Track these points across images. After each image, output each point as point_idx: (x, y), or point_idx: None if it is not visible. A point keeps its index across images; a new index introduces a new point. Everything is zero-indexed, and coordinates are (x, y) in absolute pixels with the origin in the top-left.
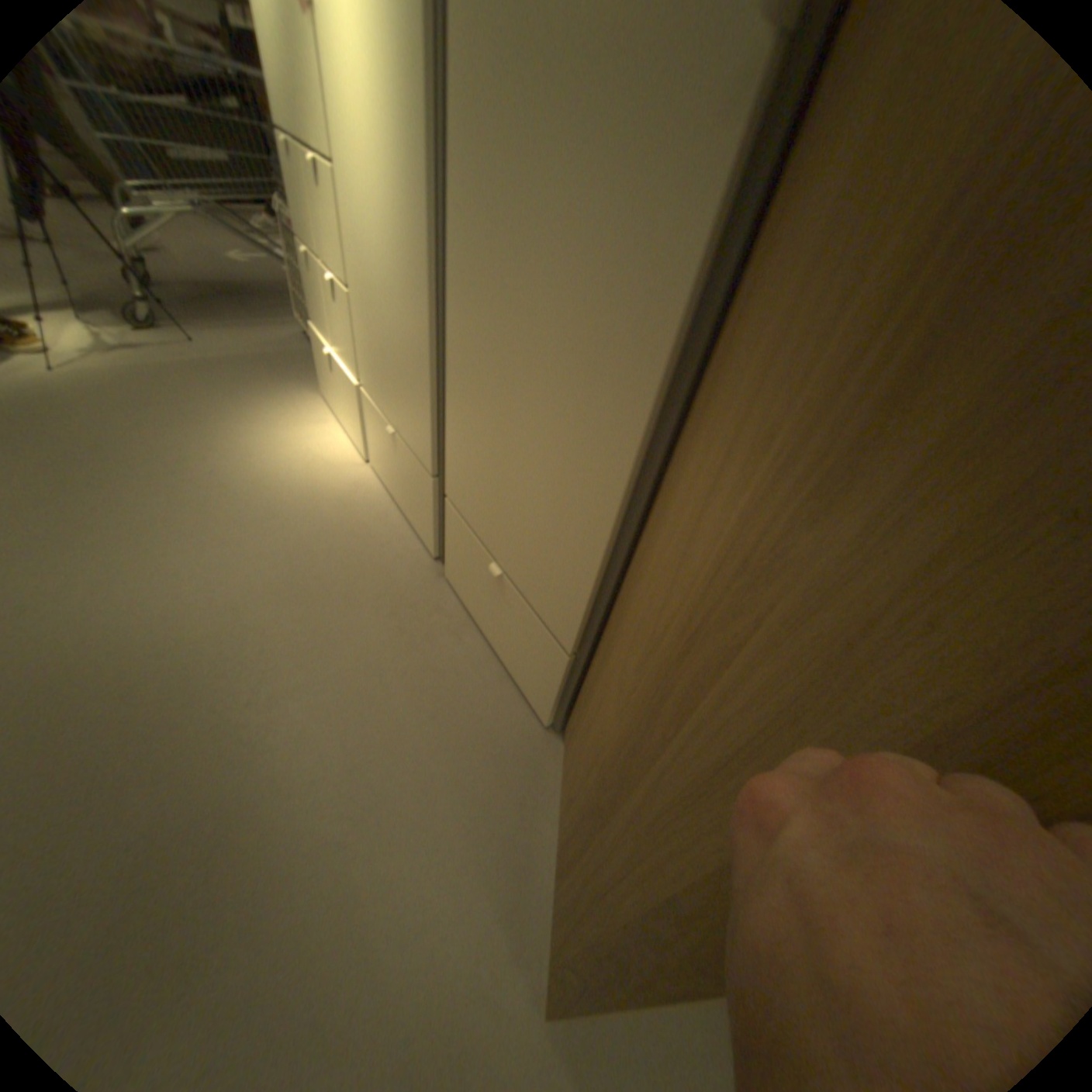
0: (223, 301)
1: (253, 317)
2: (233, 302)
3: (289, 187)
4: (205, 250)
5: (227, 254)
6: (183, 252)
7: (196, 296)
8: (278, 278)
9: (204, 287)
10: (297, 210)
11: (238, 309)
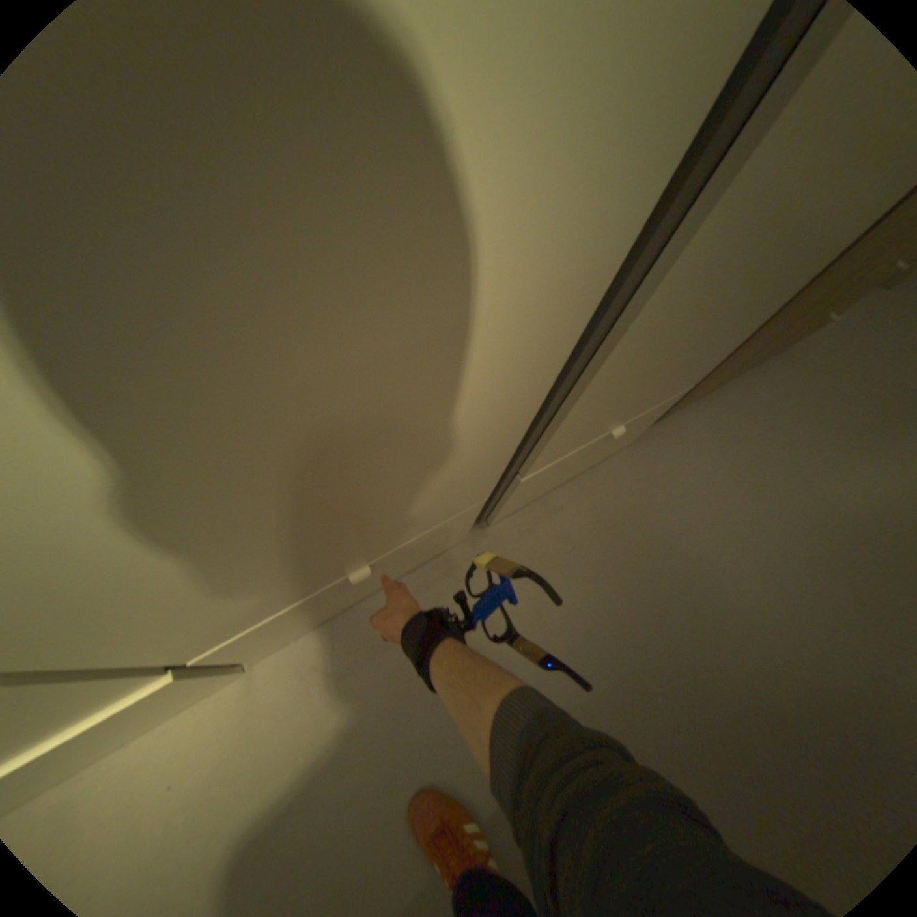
0: None
1: None
2: None
3: None
4: None
5: None
6: None
7: None
8: None
9: None
10: None
11: None
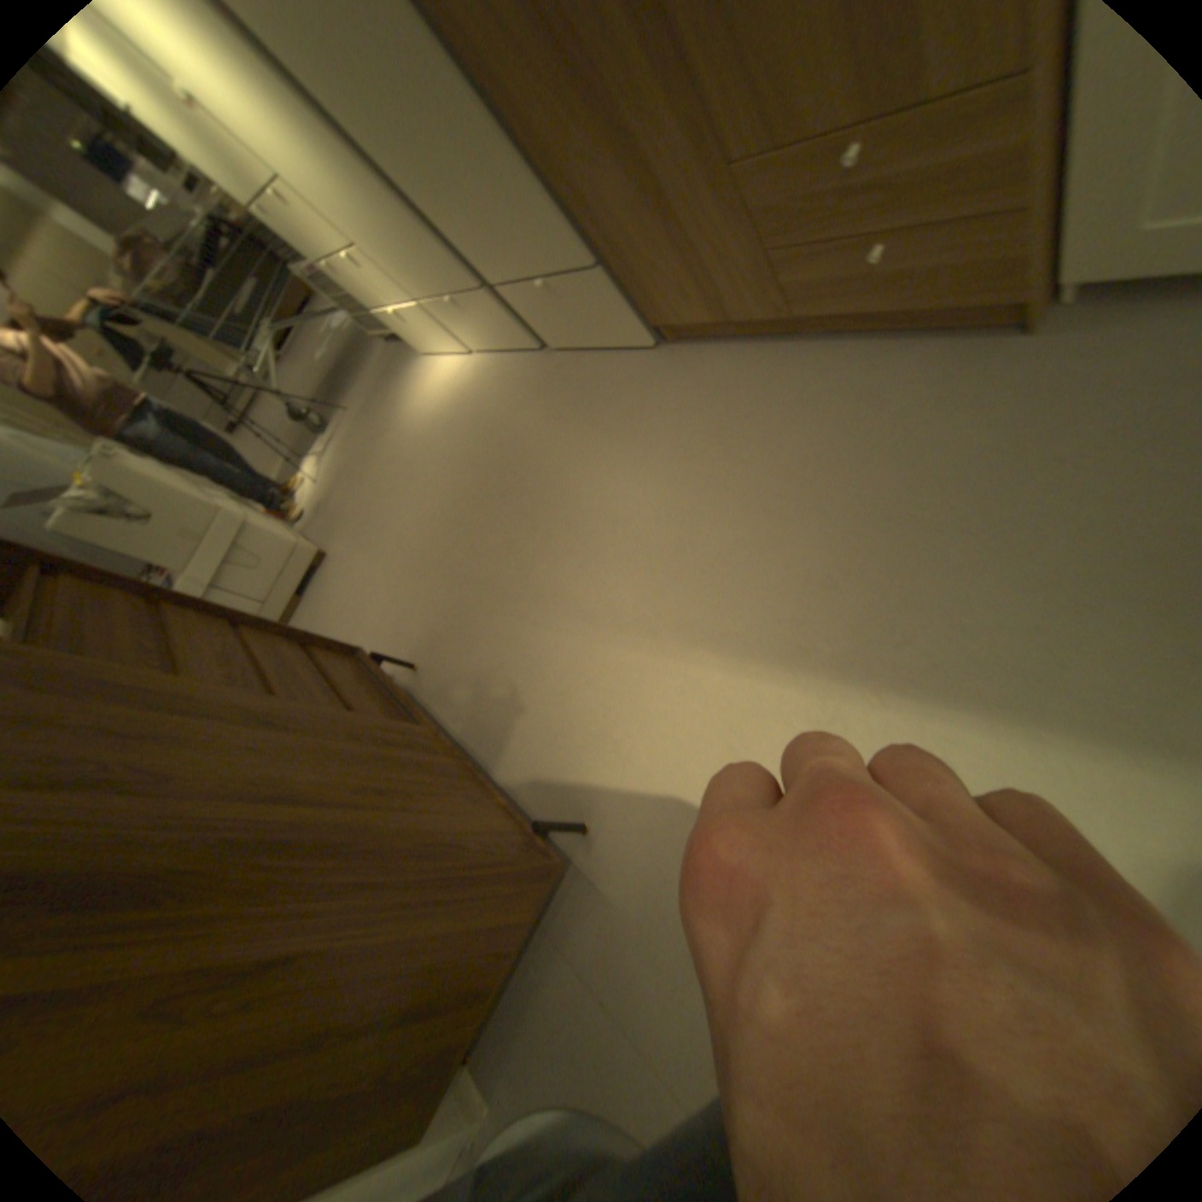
0: (342, 375)
1: (361, 363)
2: (346, 370)
3: (288, 228)
4: (310, 366)
5: (320, 355)
6: (303, 380)
7: (330, 388)
8: (351, 332)
9: (329, 381)
10: (303, 235)
11: (352, 369)
